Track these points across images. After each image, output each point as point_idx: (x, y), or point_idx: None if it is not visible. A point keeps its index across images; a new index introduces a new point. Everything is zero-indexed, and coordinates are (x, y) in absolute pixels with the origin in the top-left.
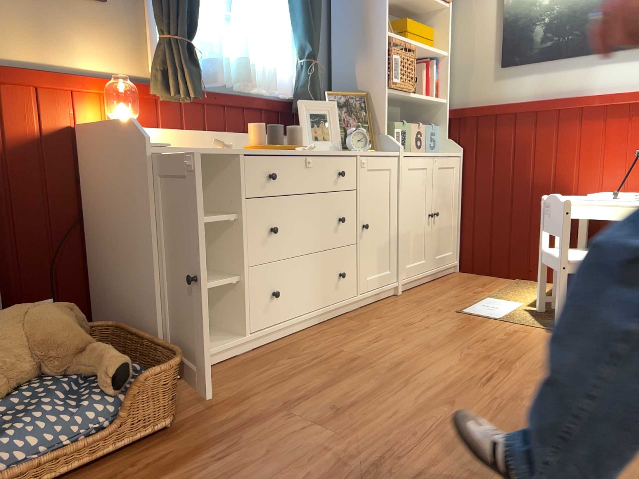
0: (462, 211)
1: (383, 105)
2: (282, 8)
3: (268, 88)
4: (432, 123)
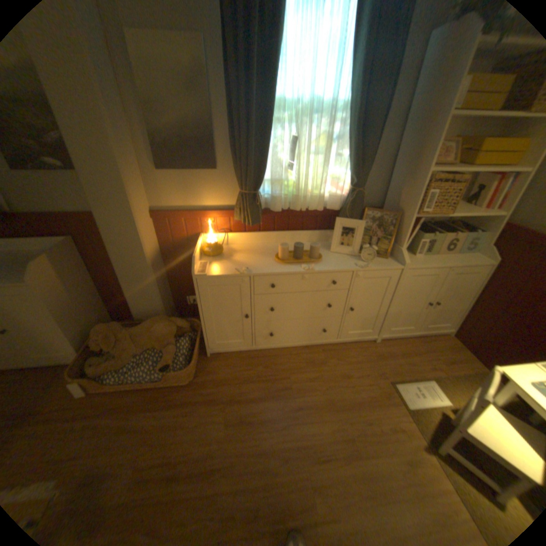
0: (476, 303)
1: (408, 227)
2: (344, 145)
3: (316, 207)
4: (485, 226)
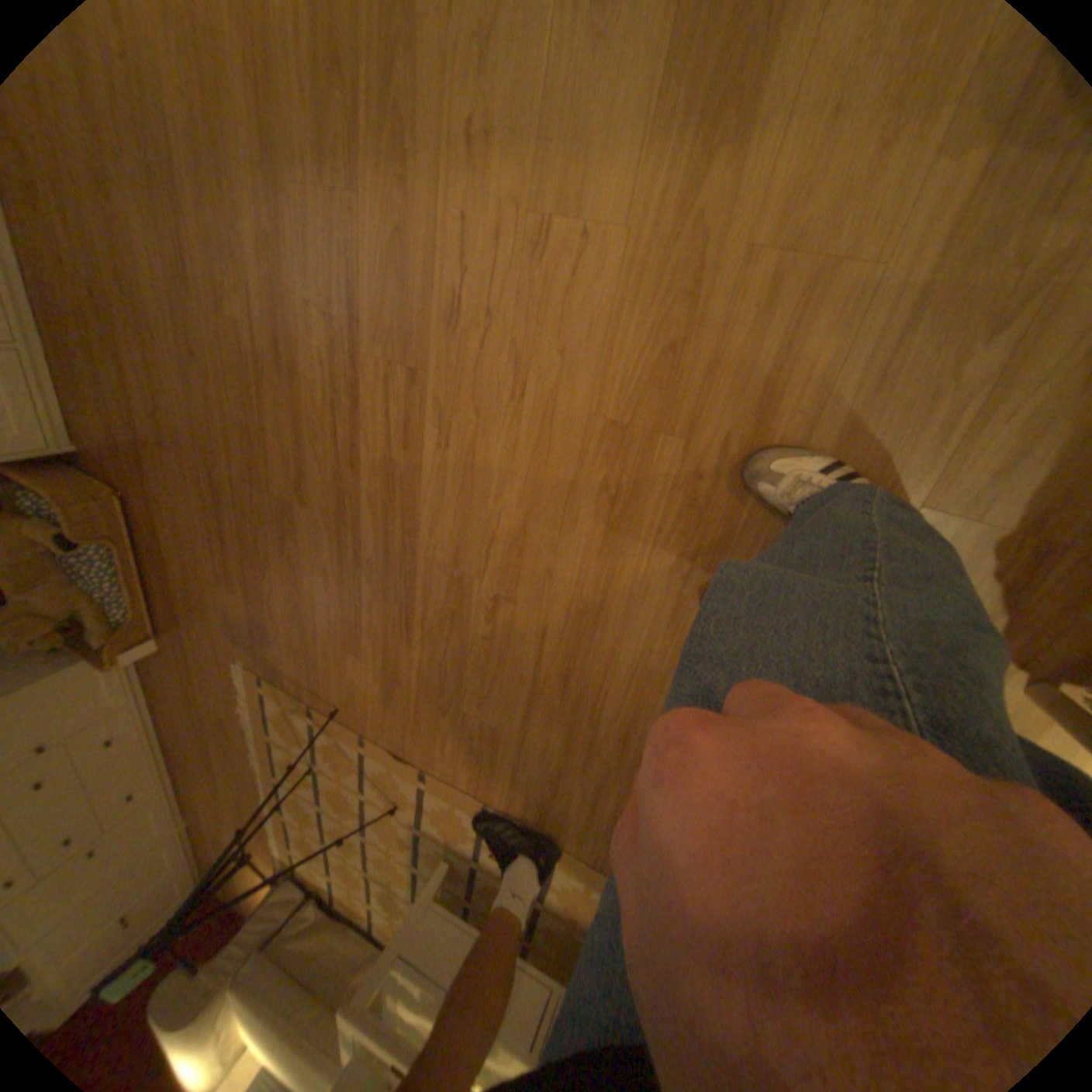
0: None
1: None
2: None
3: None
4: None
